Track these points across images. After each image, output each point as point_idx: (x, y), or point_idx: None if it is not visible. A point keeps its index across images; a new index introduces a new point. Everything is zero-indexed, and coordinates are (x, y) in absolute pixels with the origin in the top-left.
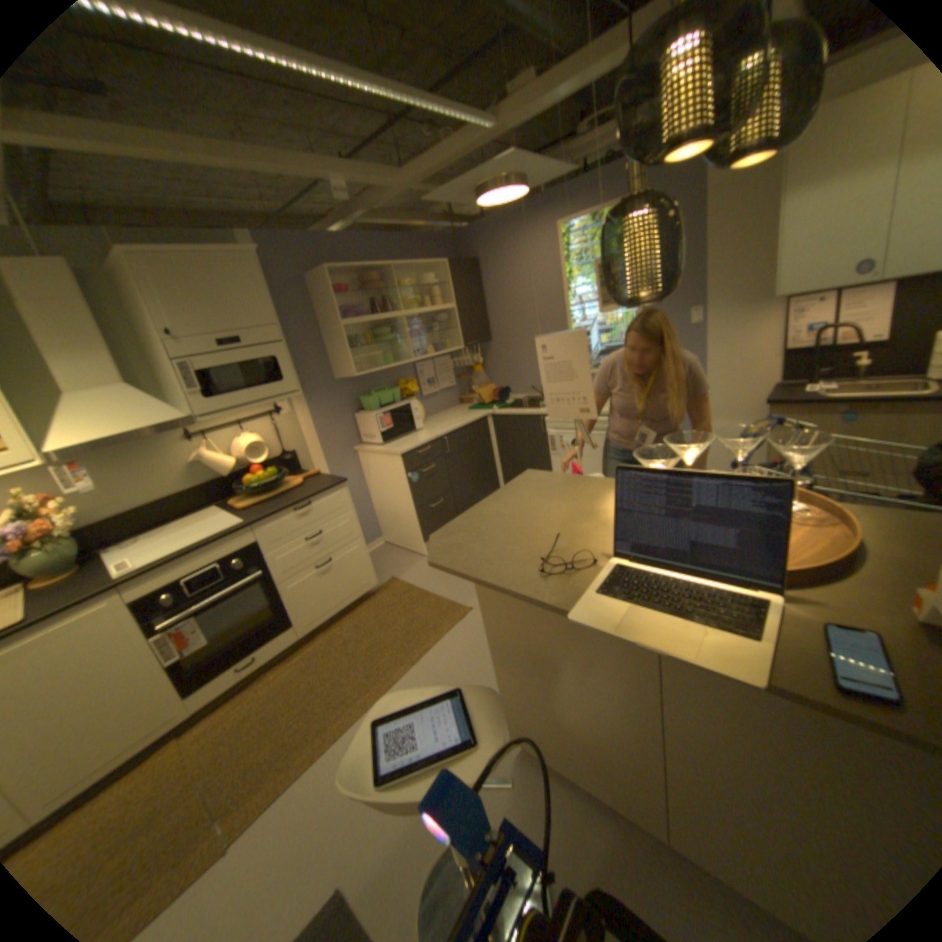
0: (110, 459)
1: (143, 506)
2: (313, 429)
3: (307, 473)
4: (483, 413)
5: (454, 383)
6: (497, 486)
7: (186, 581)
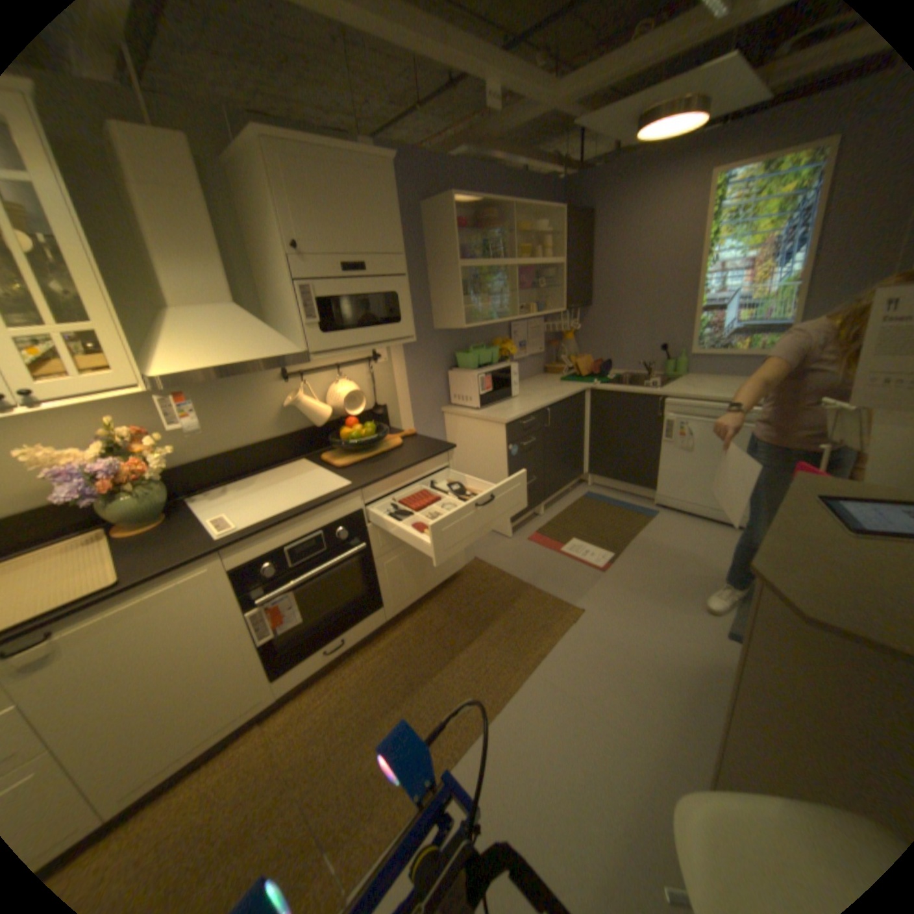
0: (206, 393)
1: (234, 451)
2: (407, 383)
3: (401, 432)
4: (581, 385)
5: (543, 348)
6: (582, 467)
7: (291, 548)
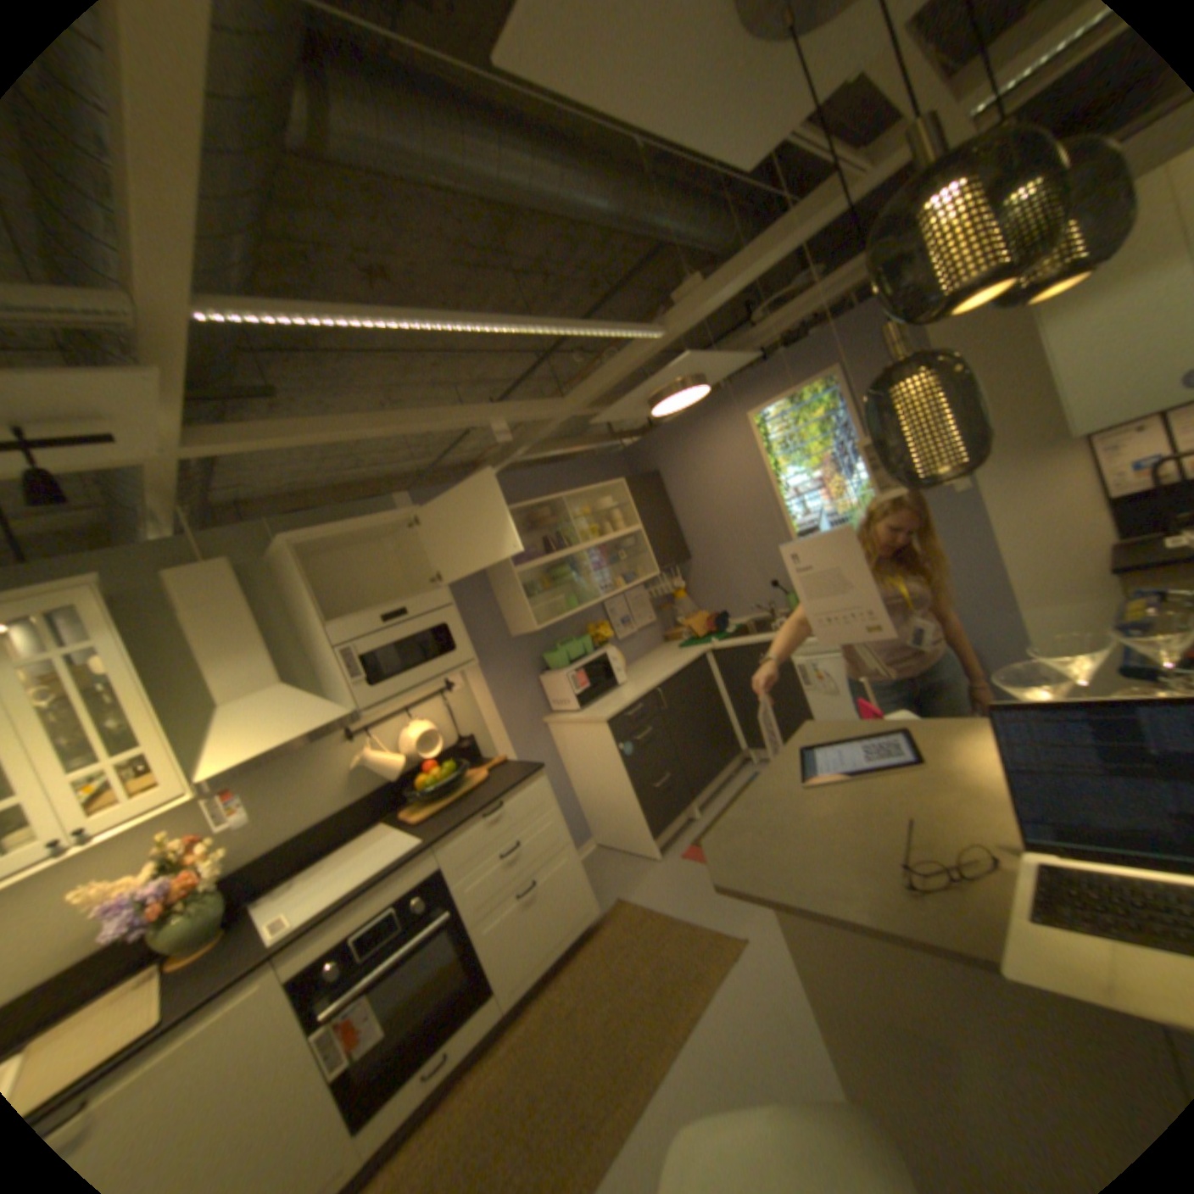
0: (266, 779)
1: (301, 836)
2: (494, 704)
3: (492, 763)
4: (700, 650)
5: (654, 618)
6: (737, 745)
7: (357, 940)
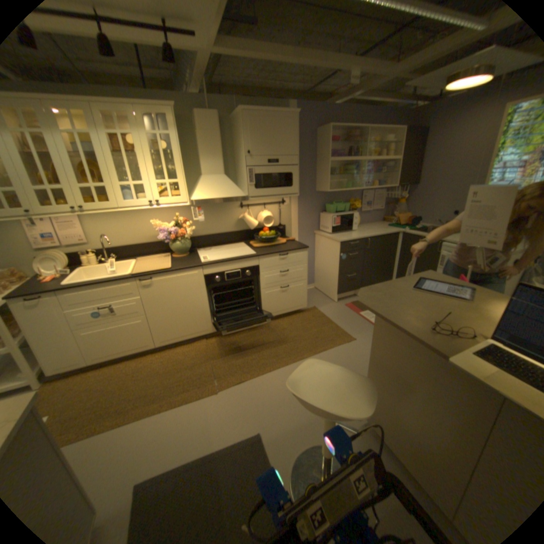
0: (211, 209)
1: (217, 235)
2: (298, 216)
3: (289, 239)
4: (399, 229)
5: (384, 207)
6: (392, 277)
7: (228, 273)
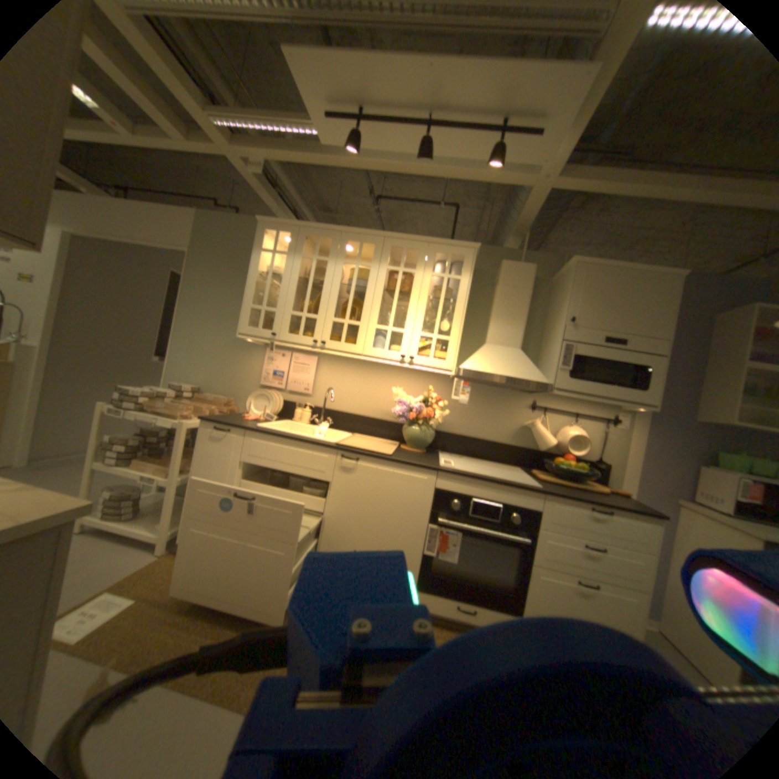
0: (480, 397)
1: (478, 439)
2: (643, 456)
3: (616, 491)
4: None
5: None
6: None
7: (476, 501)
